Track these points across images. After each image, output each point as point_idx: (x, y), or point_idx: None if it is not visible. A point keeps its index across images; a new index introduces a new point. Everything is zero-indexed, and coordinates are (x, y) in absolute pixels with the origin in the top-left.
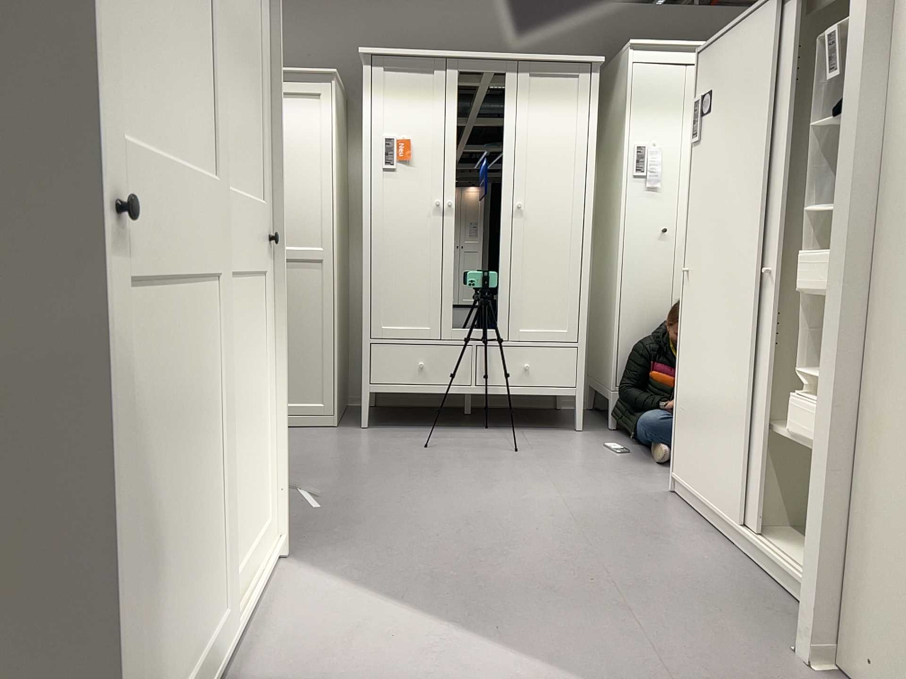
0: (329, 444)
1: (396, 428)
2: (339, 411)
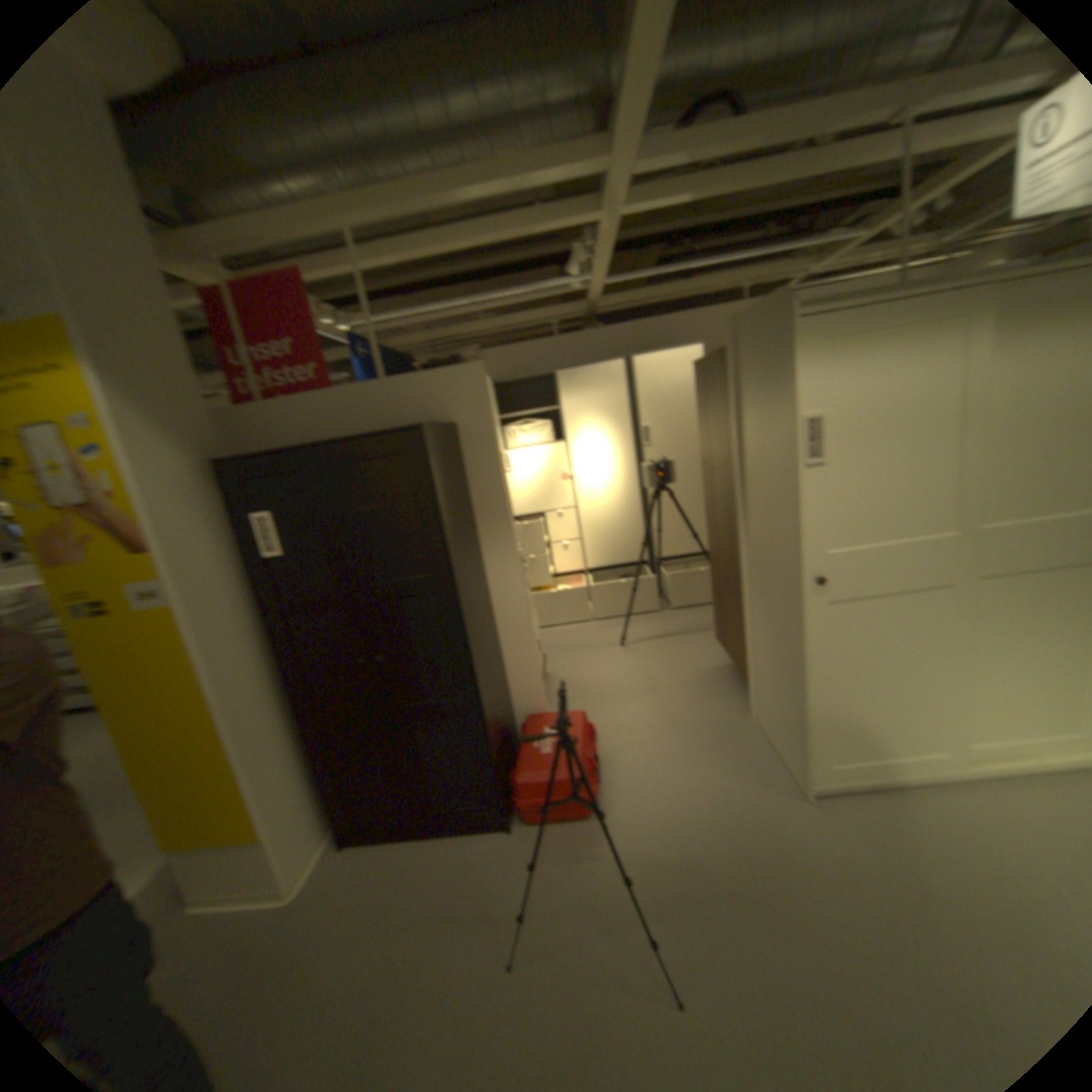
0: None
1: None
2: None
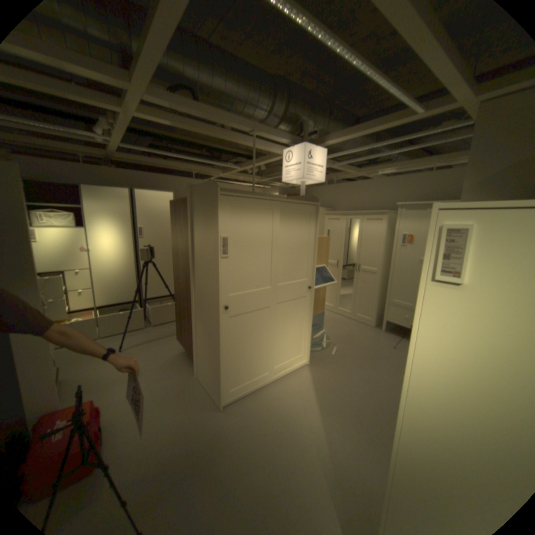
0: (364, 333)
1: (395, 335)
2: (380, 322)
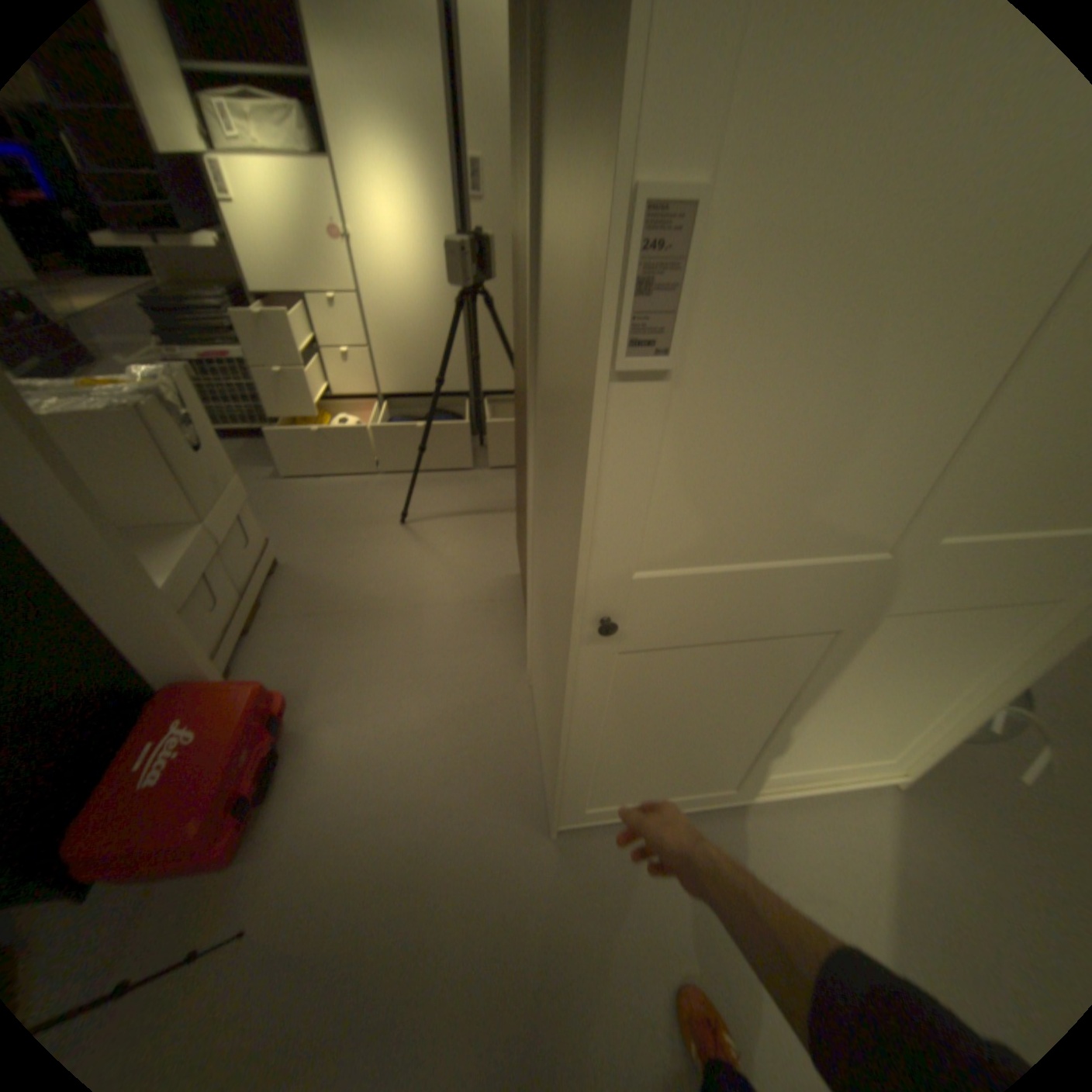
0: None
1: None
2: None
